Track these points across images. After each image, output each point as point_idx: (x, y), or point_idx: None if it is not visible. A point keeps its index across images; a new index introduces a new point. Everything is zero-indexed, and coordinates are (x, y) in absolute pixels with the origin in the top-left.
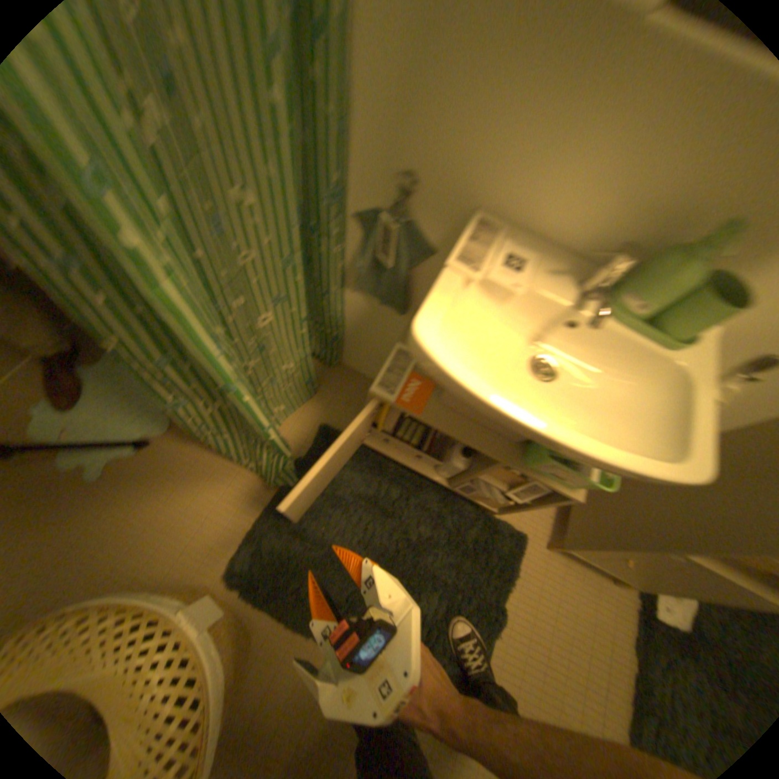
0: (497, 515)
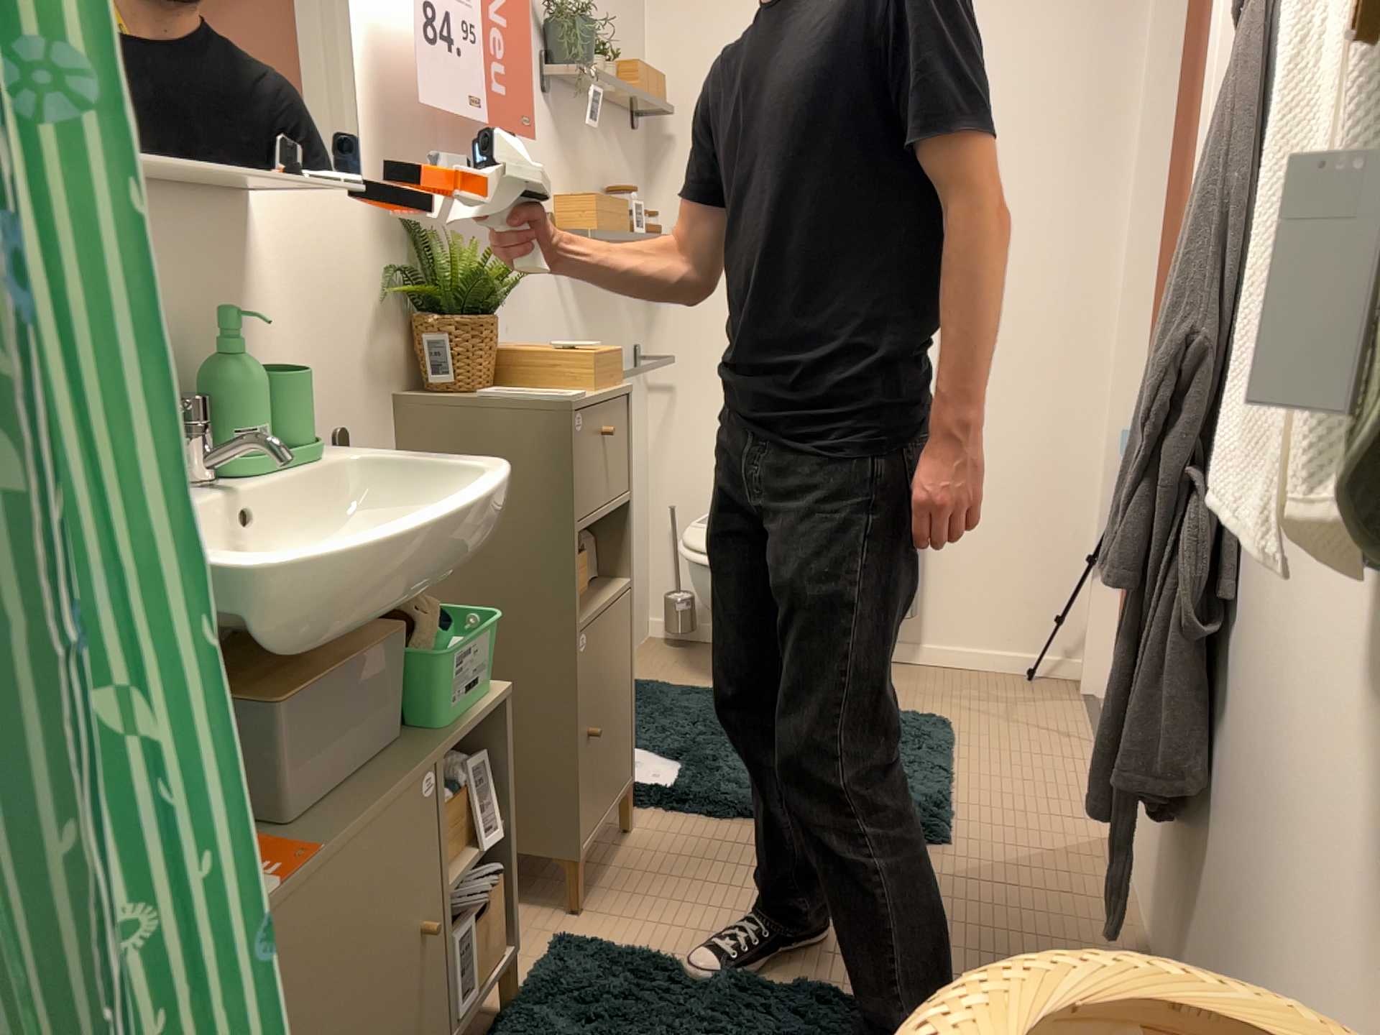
0: (522, 957)
